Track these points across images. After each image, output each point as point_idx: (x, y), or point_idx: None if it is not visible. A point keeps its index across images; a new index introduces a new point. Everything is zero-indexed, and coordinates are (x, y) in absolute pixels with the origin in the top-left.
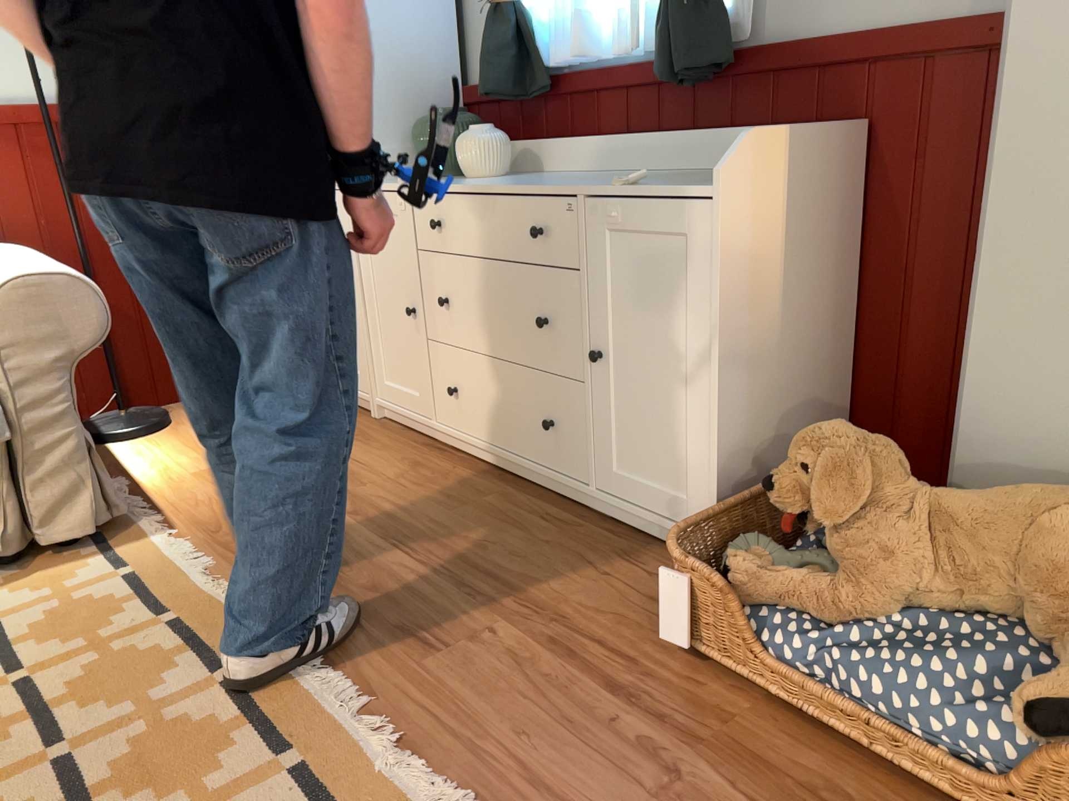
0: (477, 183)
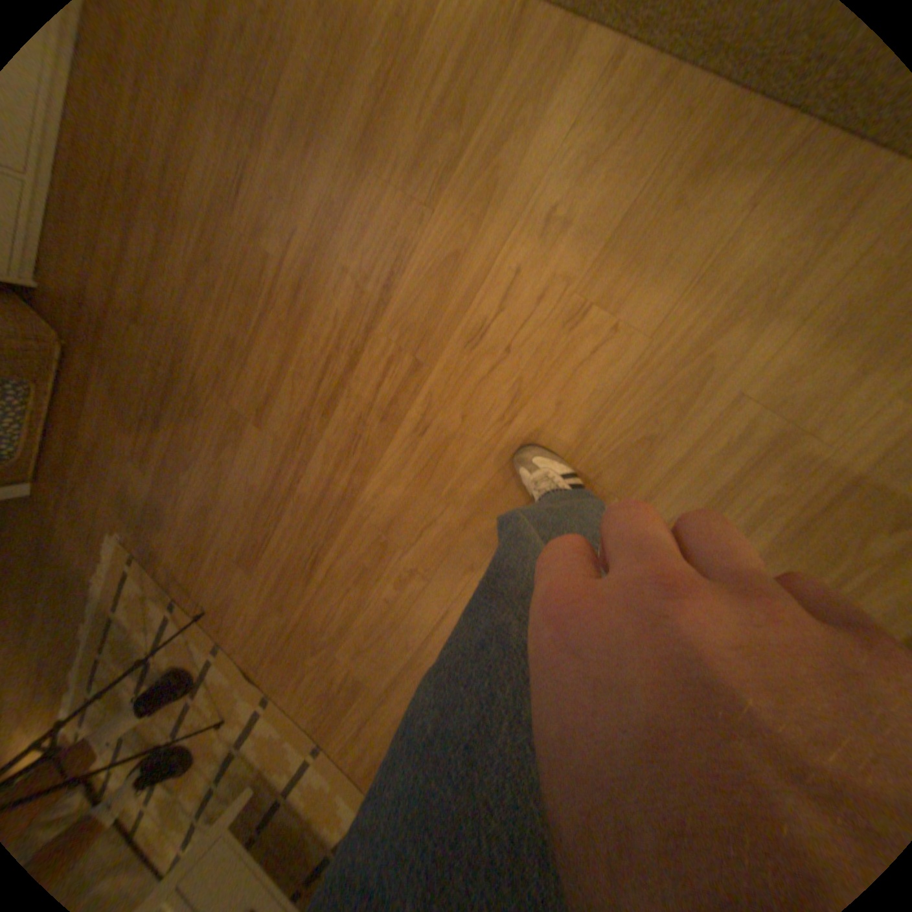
0: None
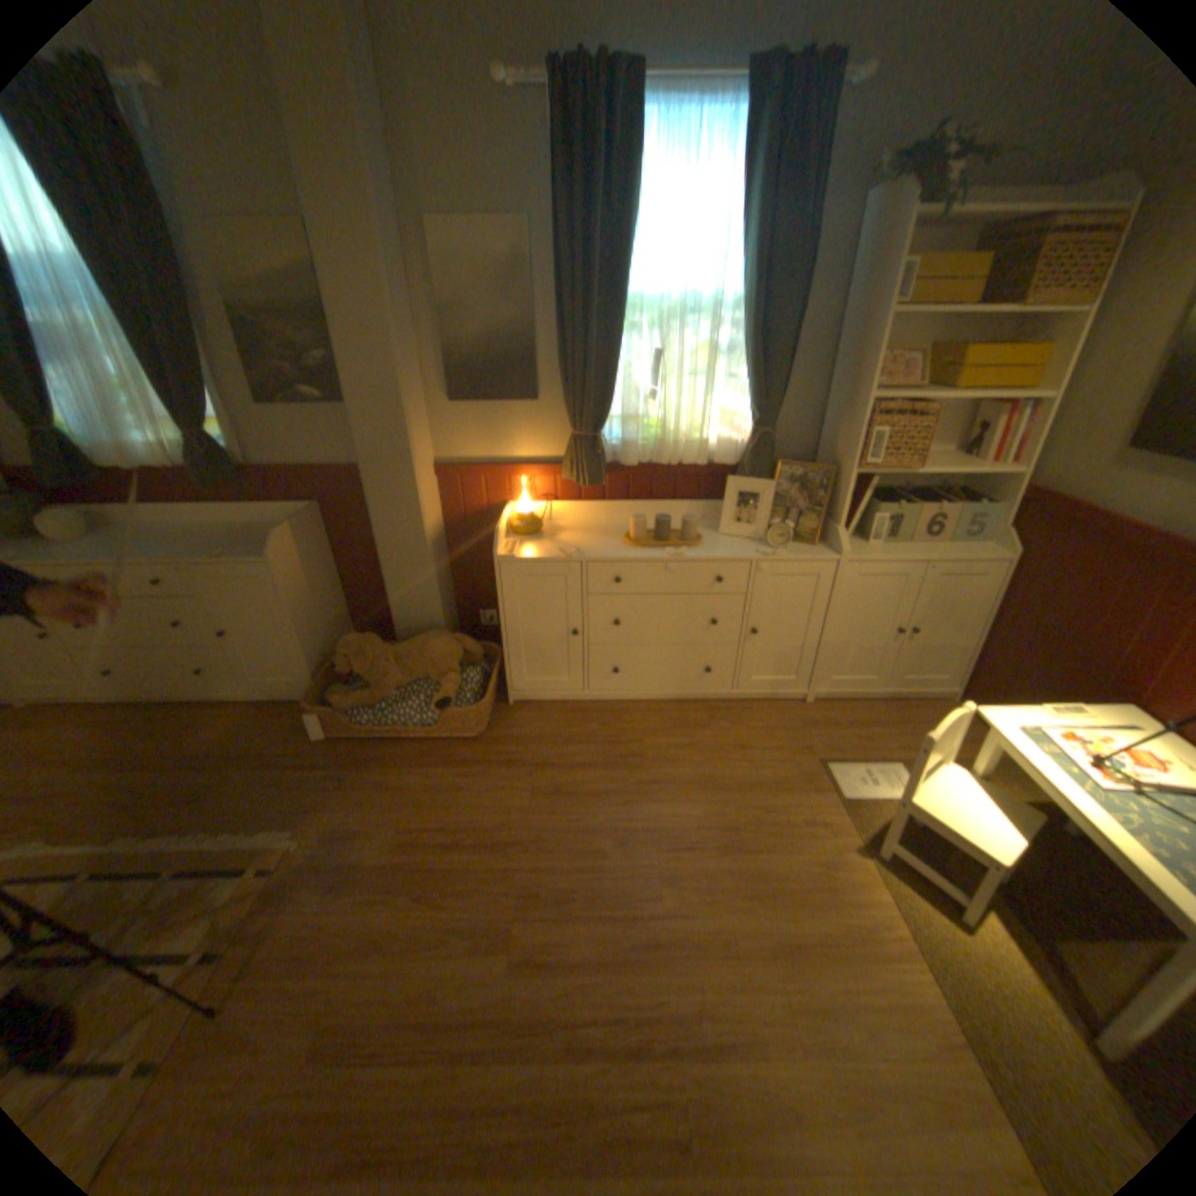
0: (82, 556)
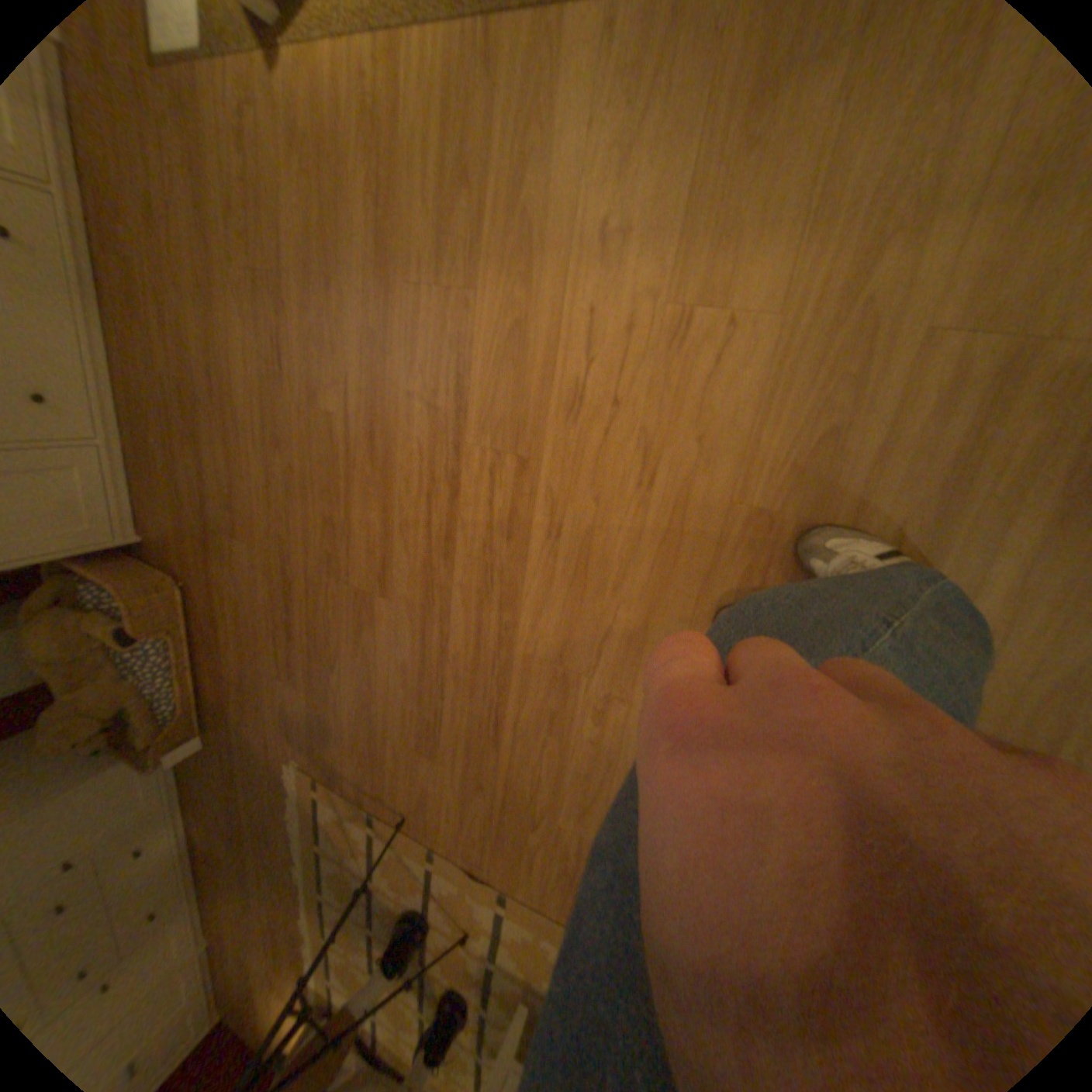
0: None
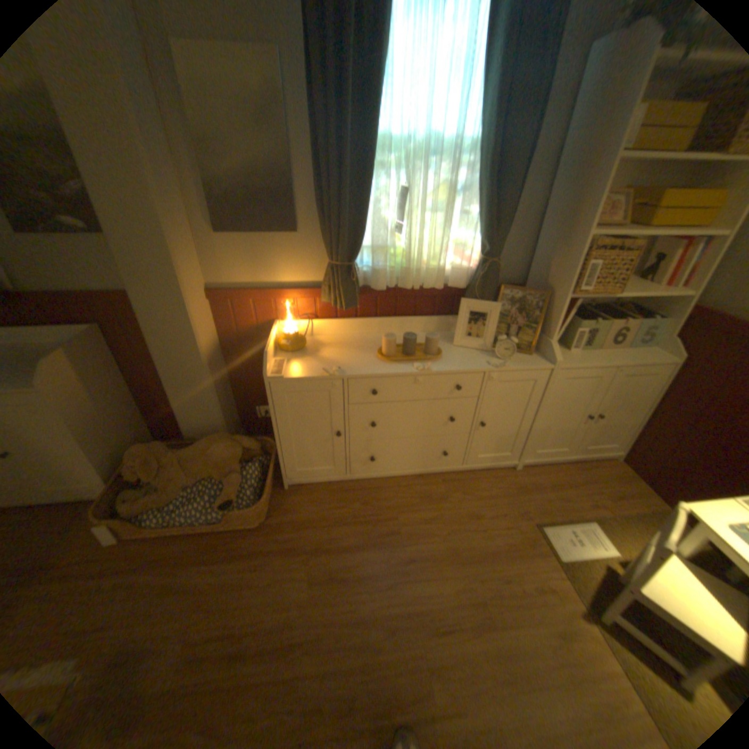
0: None
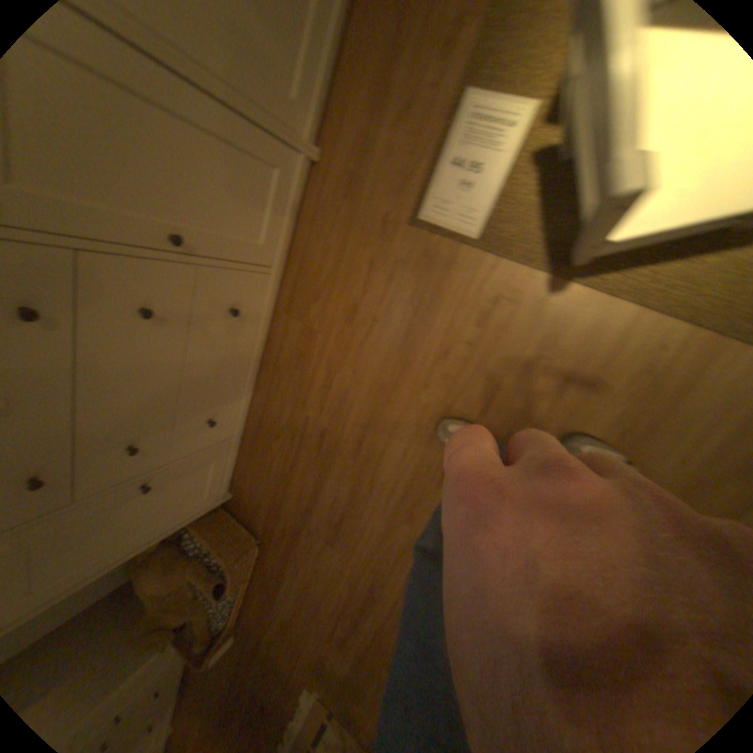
0: None
